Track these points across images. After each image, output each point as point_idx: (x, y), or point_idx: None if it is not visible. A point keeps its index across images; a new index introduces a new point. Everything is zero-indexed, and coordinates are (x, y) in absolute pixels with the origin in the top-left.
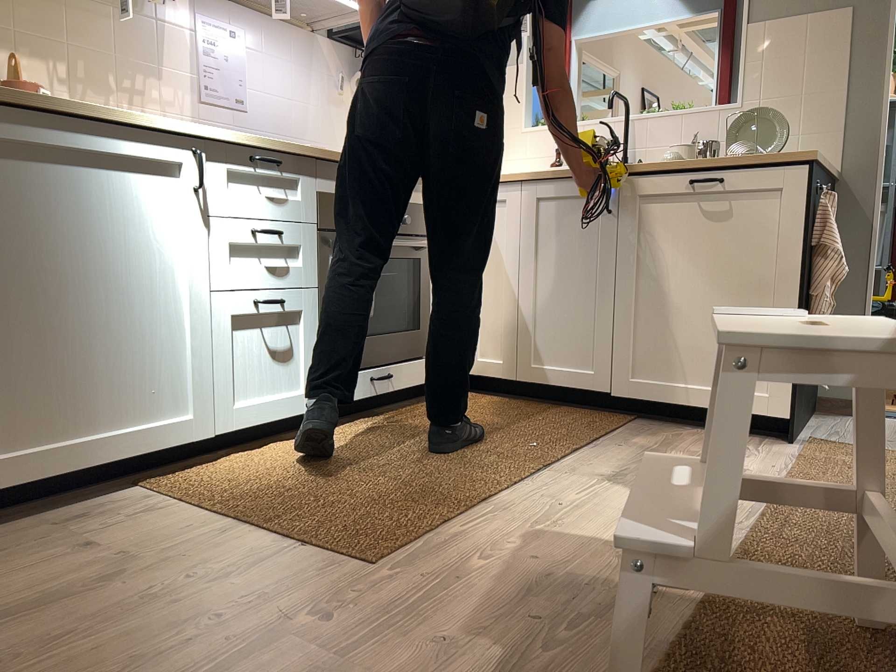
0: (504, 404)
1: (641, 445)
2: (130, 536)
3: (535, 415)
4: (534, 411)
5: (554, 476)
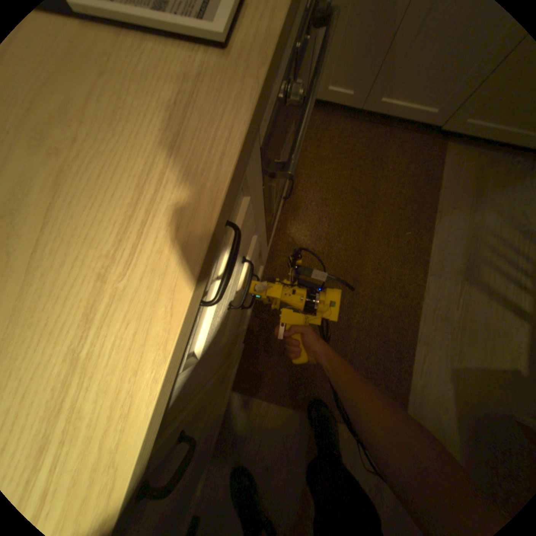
0: (347, 133)
1: (465, 205)
2: (272, 450)
3: (382, 163)
4: (378, 153)
5: (437, 288)
